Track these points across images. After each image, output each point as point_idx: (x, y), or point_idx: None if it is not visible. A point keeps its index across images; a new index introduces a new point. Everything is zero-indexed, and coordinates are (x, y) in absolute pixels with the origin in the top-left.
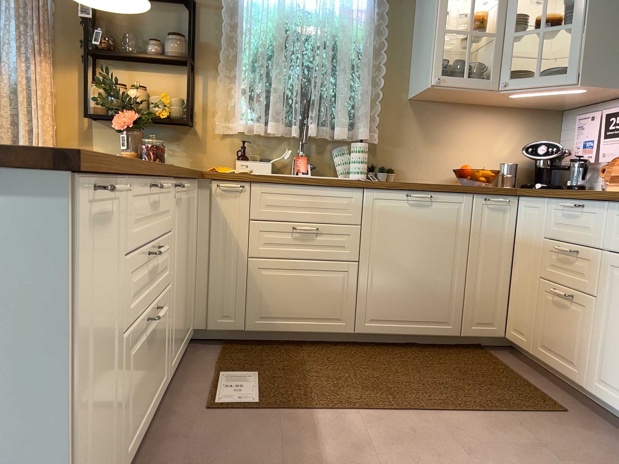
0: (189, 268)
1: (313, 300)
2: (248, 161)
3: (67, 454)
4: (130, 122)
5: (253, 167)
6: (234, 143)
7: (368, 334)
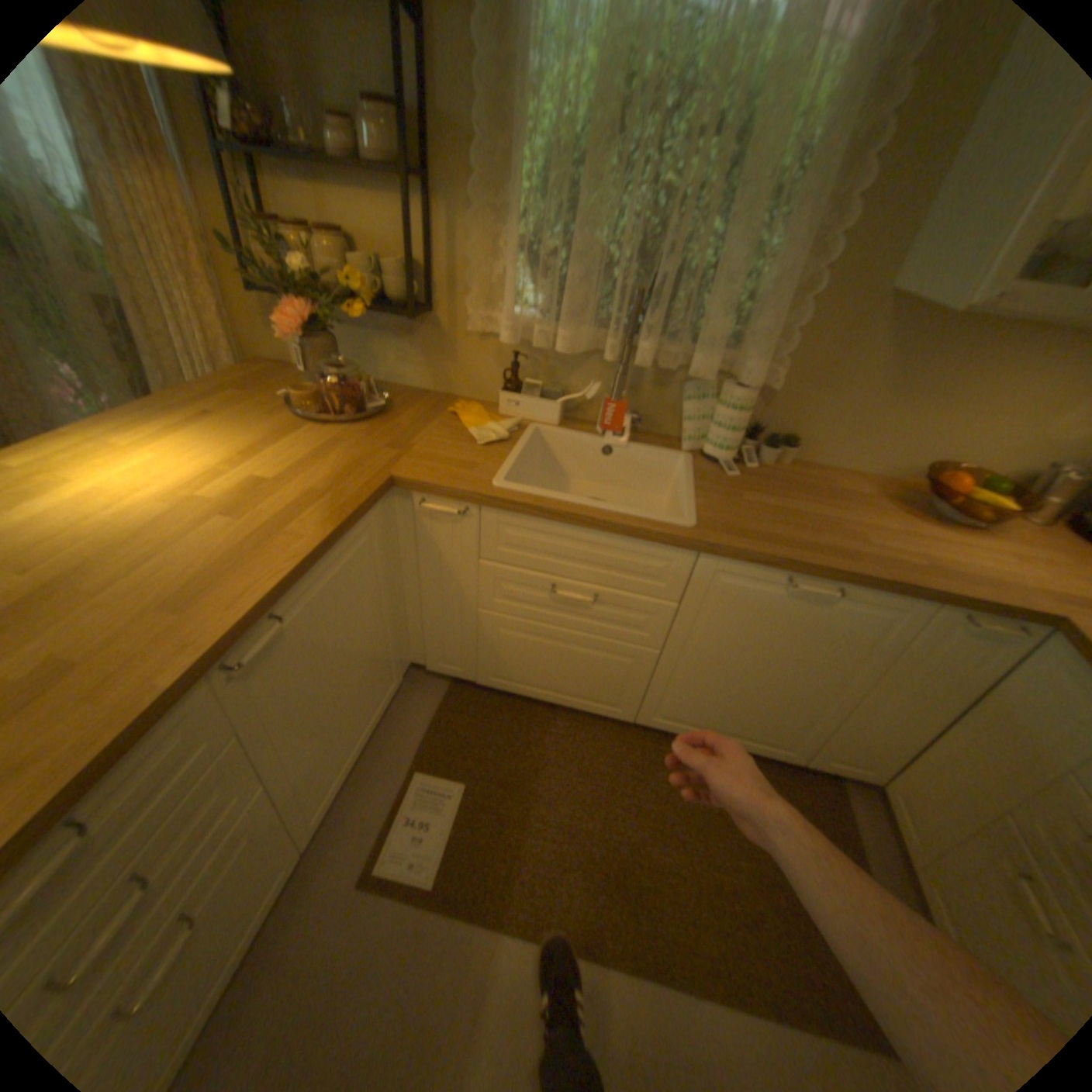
0: (366, 646)
1: (576, 678)
2: (519, 397)
3: None
4: (295, 327)
5: (526, 409)
6: (501, 351)
7: (655, 728)
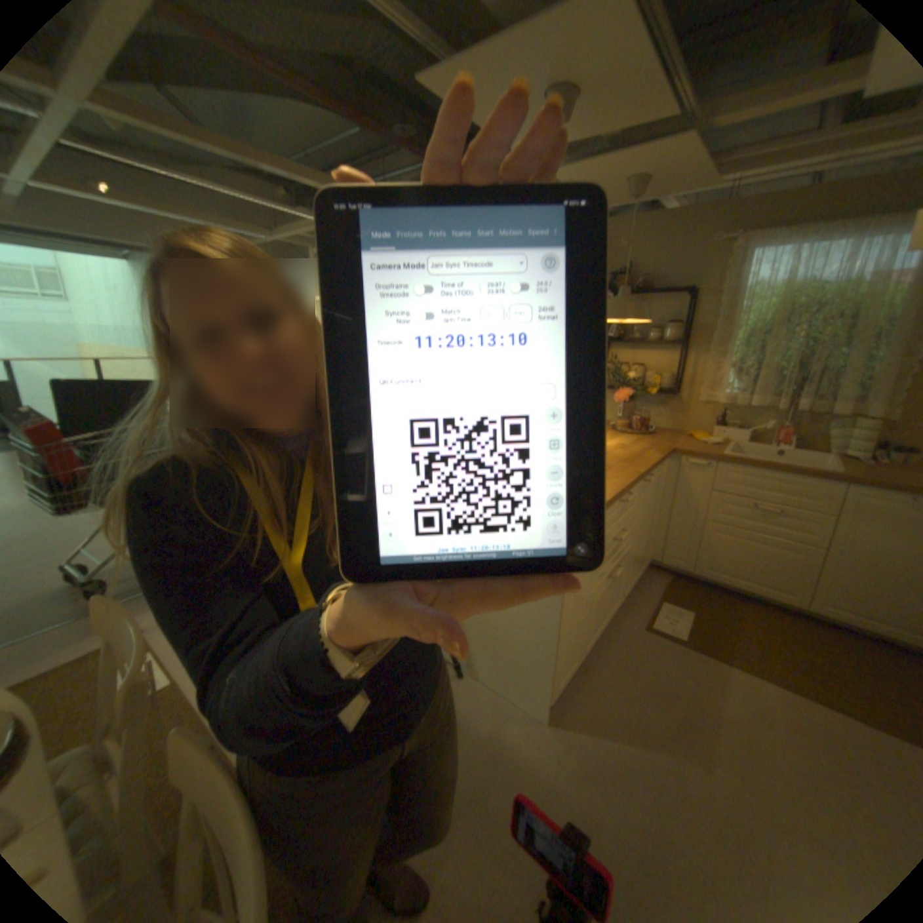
0: (652, 522)
1: (765, 570)
2: (725, 428)
3: (559, 651)
4: (625, 397)
5: (729, 434)
6: (714, 409)
7: (826, 616)
